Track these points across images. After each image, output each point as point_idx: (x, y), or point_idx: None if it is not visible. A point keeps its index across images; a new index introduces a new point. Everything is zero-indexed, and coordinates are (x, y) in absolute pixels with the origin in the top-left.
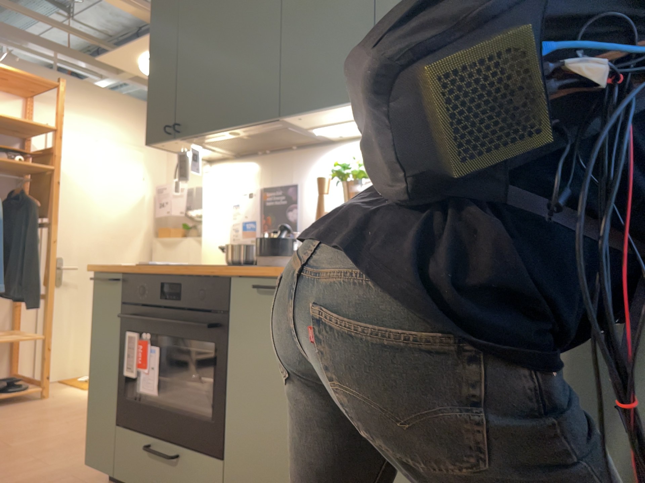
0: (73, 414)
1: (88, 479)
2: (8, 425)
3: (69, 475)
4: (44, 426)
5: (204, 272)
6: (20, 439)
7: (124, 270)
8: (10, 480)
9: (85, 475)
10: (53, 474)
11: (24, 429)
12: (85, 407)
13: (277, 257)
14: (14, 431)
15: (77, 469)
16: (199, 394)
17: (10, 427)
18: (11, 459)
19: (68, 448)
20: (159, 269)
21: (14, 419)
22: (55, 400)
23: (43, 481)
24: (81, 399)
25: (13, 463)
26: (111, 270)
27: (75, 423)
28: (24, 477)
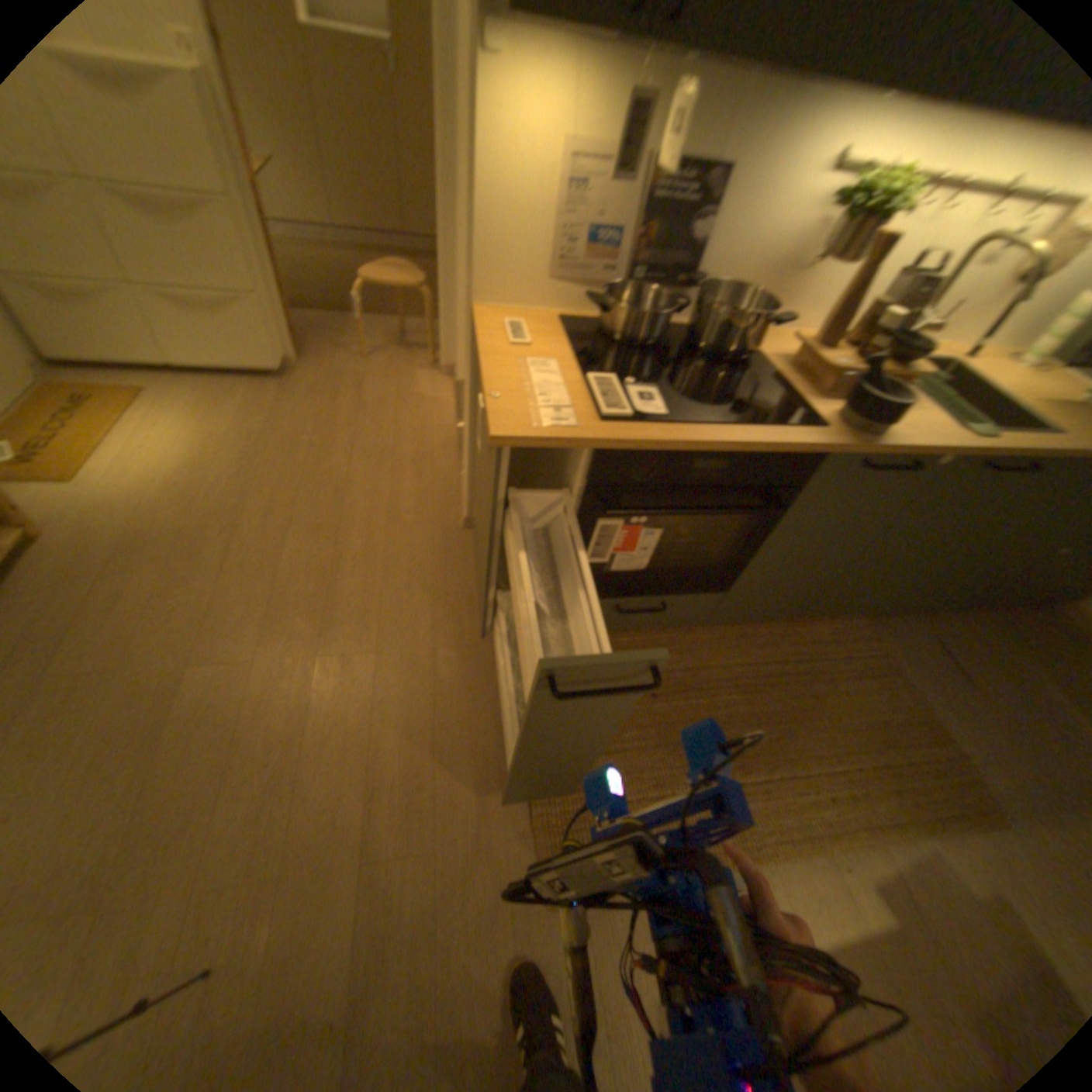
0: (188, 546)
1: (457, 637)
2: (127, 626)
3: (425, 647)
4: (200, 594)
5: (783, 443)
6: (223, 637)
7: (596, 440)
8: (379, 699)
9: (443, 636)
10: (407, 658)
11: (184, 618)
12: (175, 523)
13: (890, 420)
14: (175, 631)
15: (414, 632)
16: (690, 550)
17: (143, 627)
18: (304, 675)
19: (332, 610)
20: (685, 437)
21: (105, 609)
22: (74, 532)
23: (419, 673)
24: (116, 506)
25: (320, 677)
26: (573, 445)
27: (236, 563)
28: (384, 684)
